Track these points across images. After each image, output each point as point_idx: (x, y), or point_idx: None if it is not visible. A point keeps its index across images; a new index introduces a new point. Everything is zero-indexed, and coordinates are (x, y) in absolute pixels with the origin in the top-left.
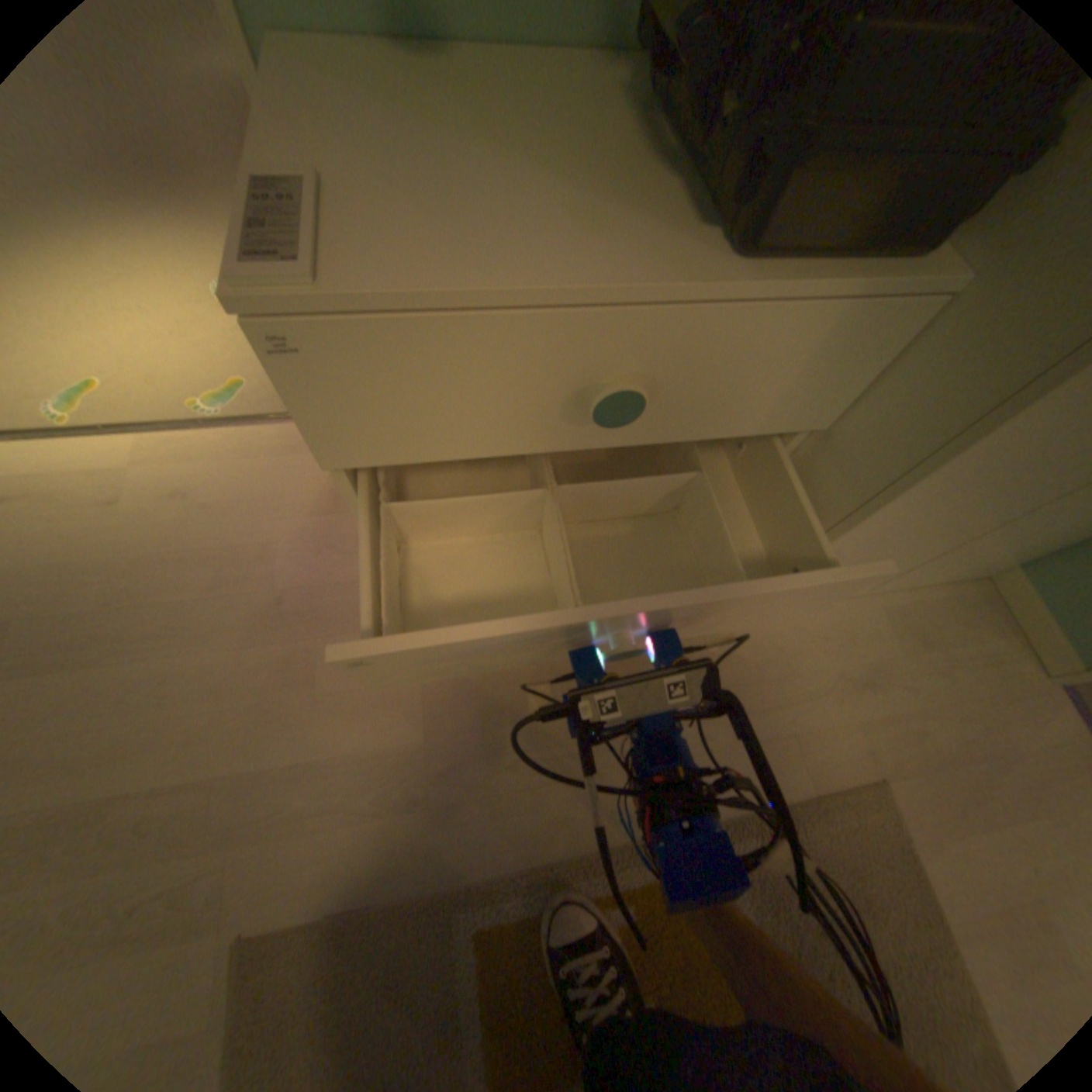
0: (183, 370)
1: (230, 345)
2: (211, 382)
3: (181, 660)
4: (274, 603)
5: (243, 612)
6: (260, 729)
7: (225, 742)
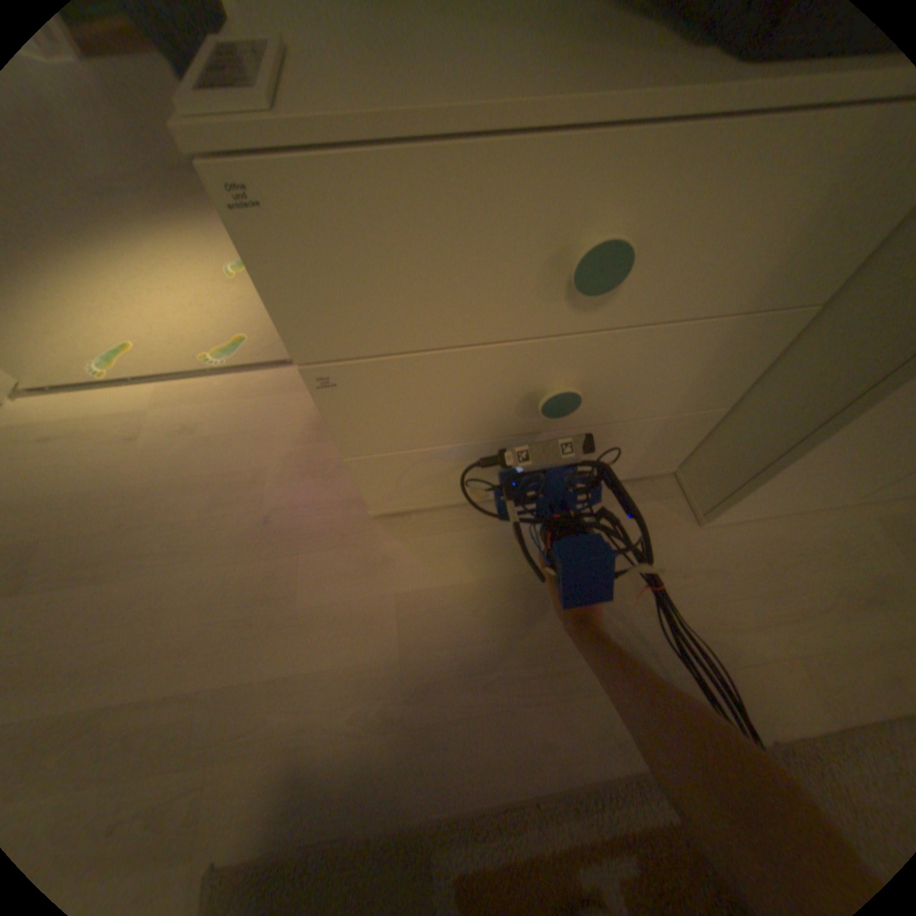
0: (198, 331)
1: (237, 310)
2: (219, 339)
3: (178, 576)
4: (262, 522)
5: (235, 531)
6: (244, 642)
7: (212, 654)
